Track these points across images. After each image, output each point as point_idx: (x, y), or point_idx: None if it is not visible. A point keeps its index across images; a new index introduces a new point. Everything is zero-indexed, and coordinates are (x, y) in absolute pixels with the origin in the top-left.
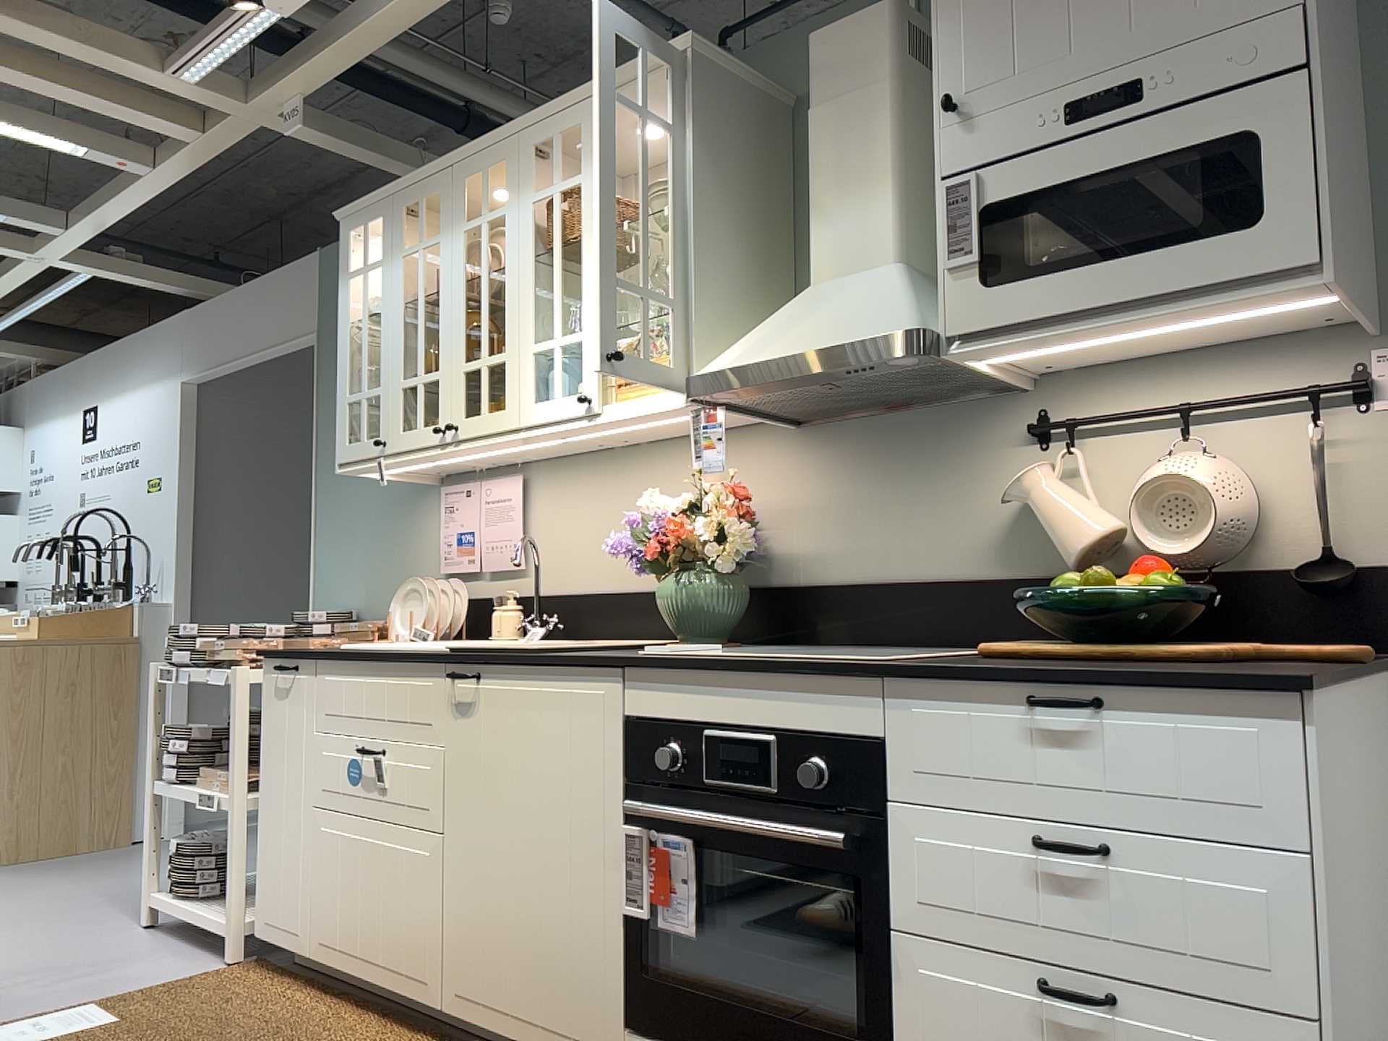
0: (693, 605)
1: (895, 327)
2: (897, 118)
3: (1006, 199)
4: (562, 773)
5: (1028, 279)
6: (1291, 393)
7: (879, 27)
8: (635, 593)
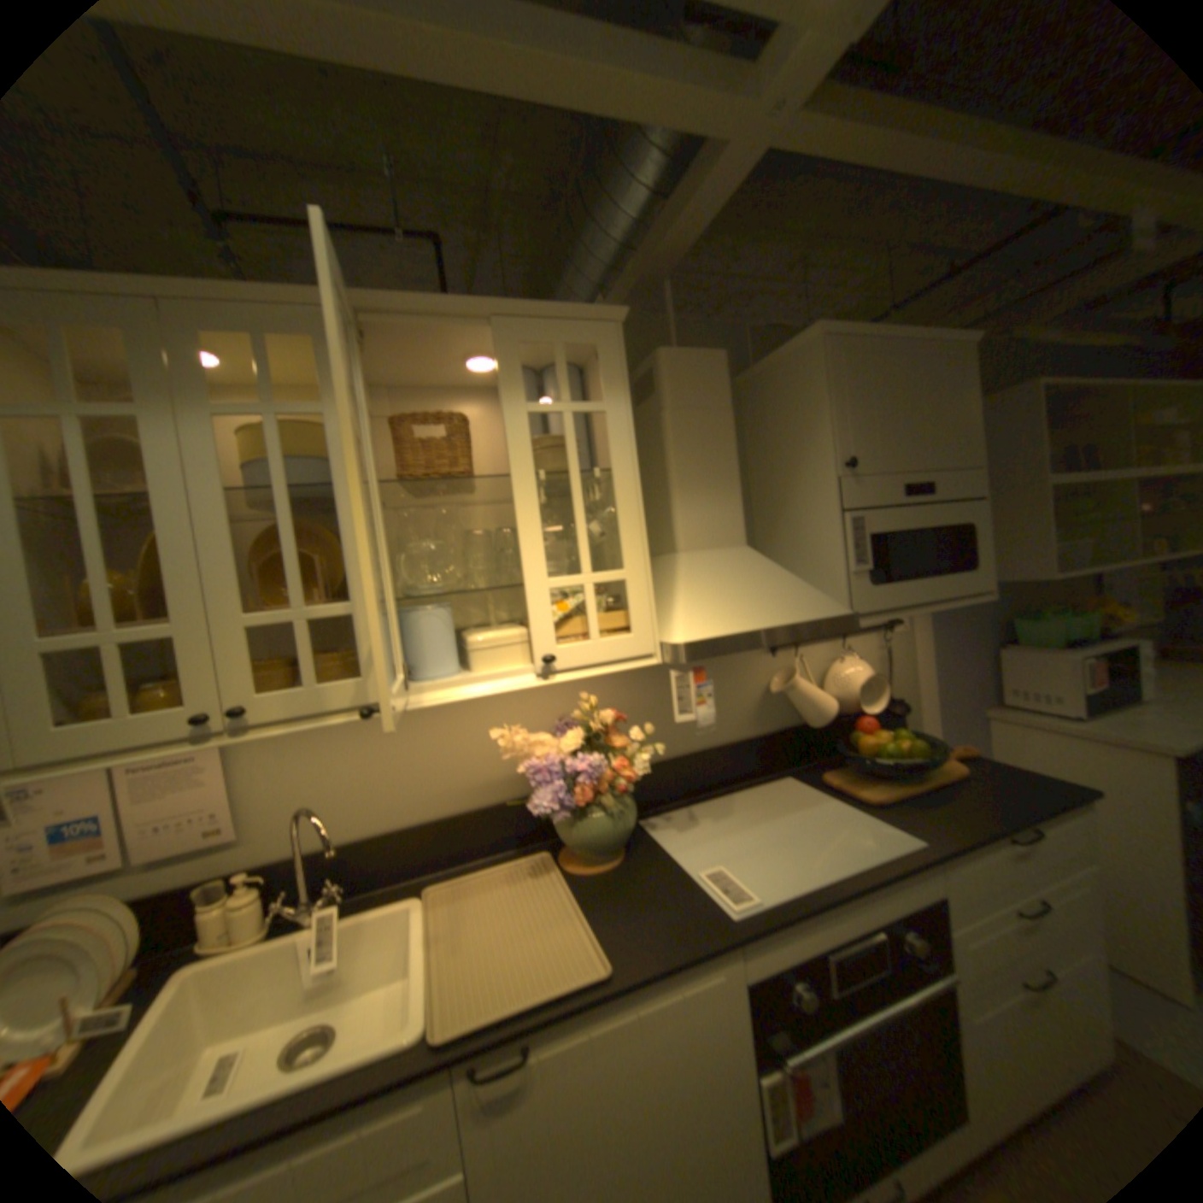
0: (613, 830)
1: (838, 610)
2: (737, 442)
3: (881, 534)
4: (683, 1083)
5: (895, 584)
6: (883, 628)
7: (723, 368)
8: (442, 821)
